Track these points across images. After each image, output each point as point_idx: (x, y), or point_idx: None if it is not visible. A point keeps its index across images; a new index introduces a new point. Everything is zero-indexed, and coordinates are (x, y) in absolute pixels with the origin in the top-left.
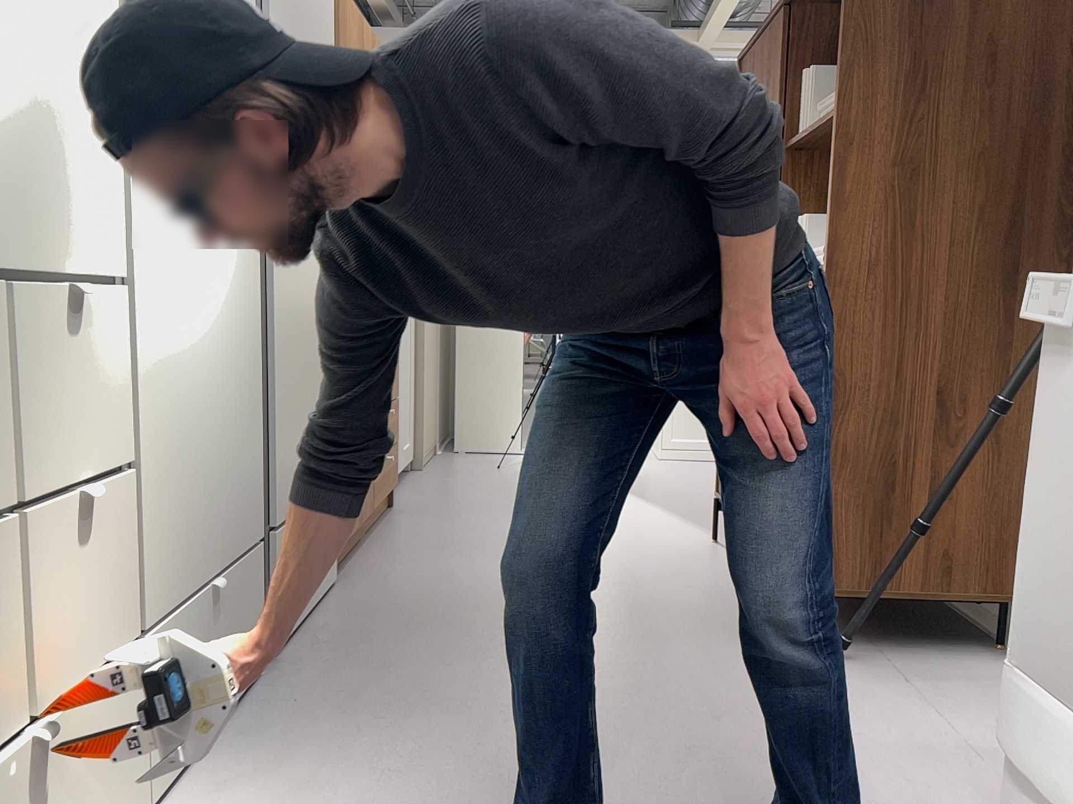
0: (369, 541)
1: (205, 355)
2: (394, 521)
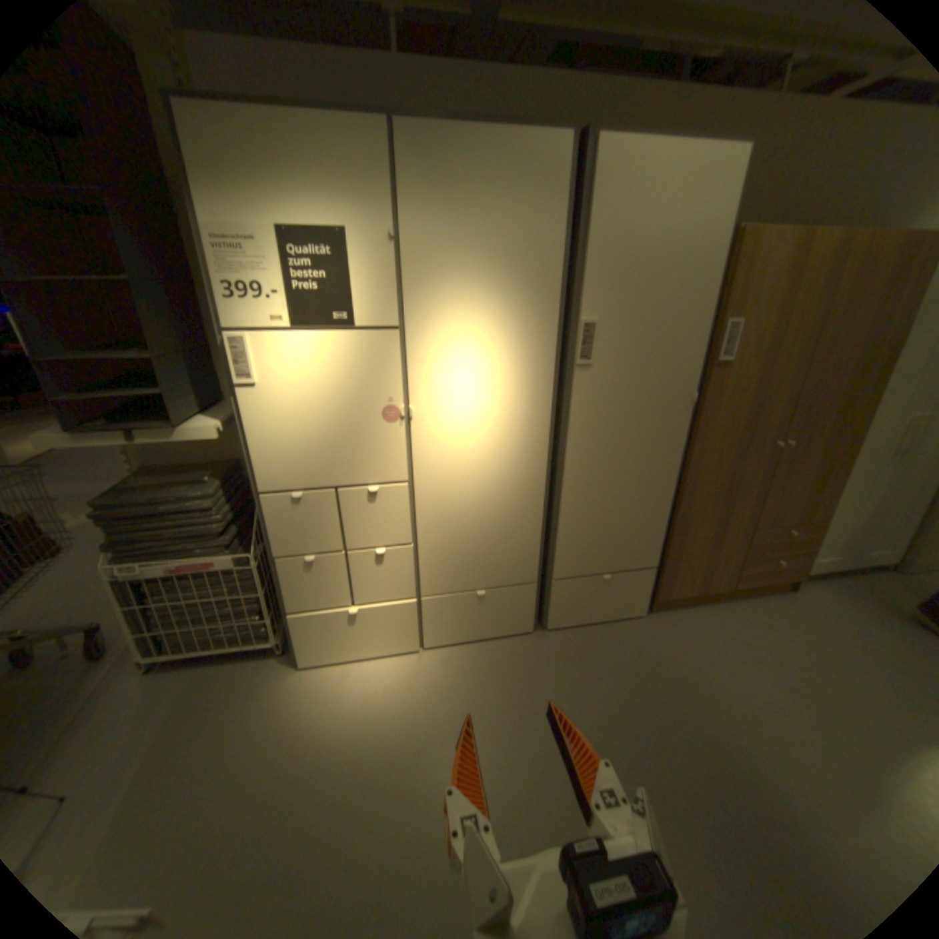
0: (723, 607)
1: (483, 505)
2: (774, 603)
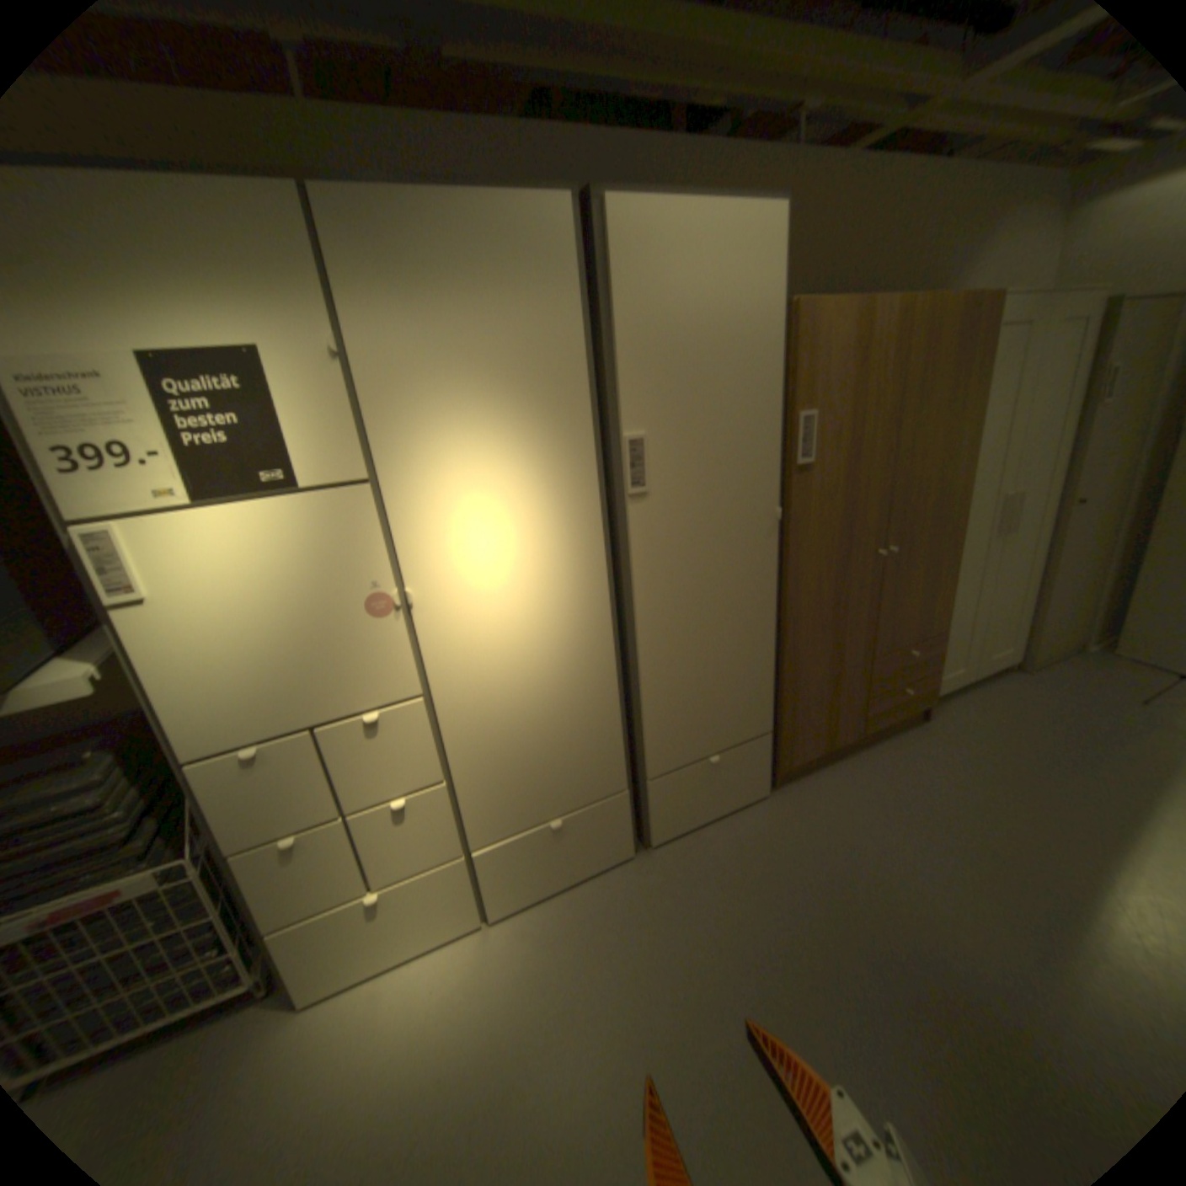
0: (855, 760)
1: (536, 704)
2: (909, 741)
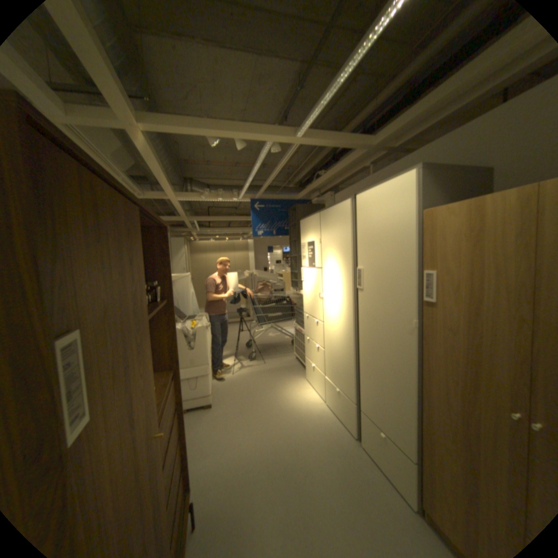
0: None
1: (338, 344)
2: None
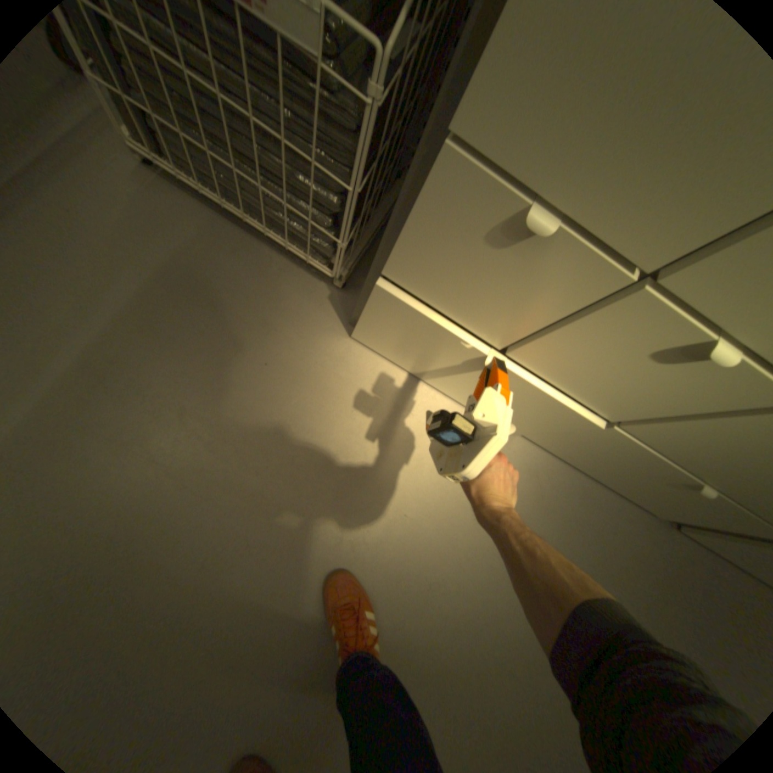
0: None
1: None
2: None
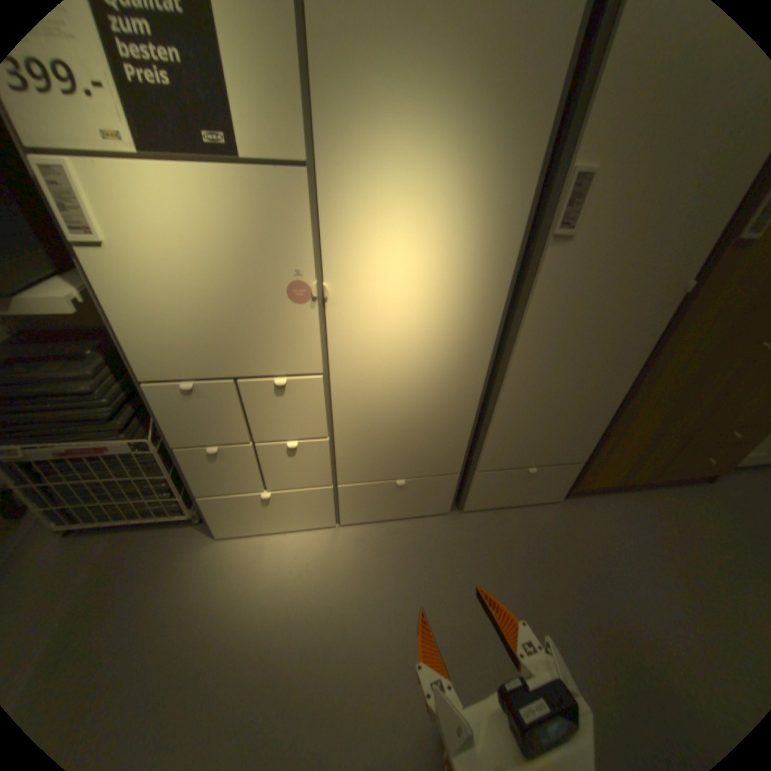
0: (639, 494)
1: (410, 400)
2: (690, 494)
